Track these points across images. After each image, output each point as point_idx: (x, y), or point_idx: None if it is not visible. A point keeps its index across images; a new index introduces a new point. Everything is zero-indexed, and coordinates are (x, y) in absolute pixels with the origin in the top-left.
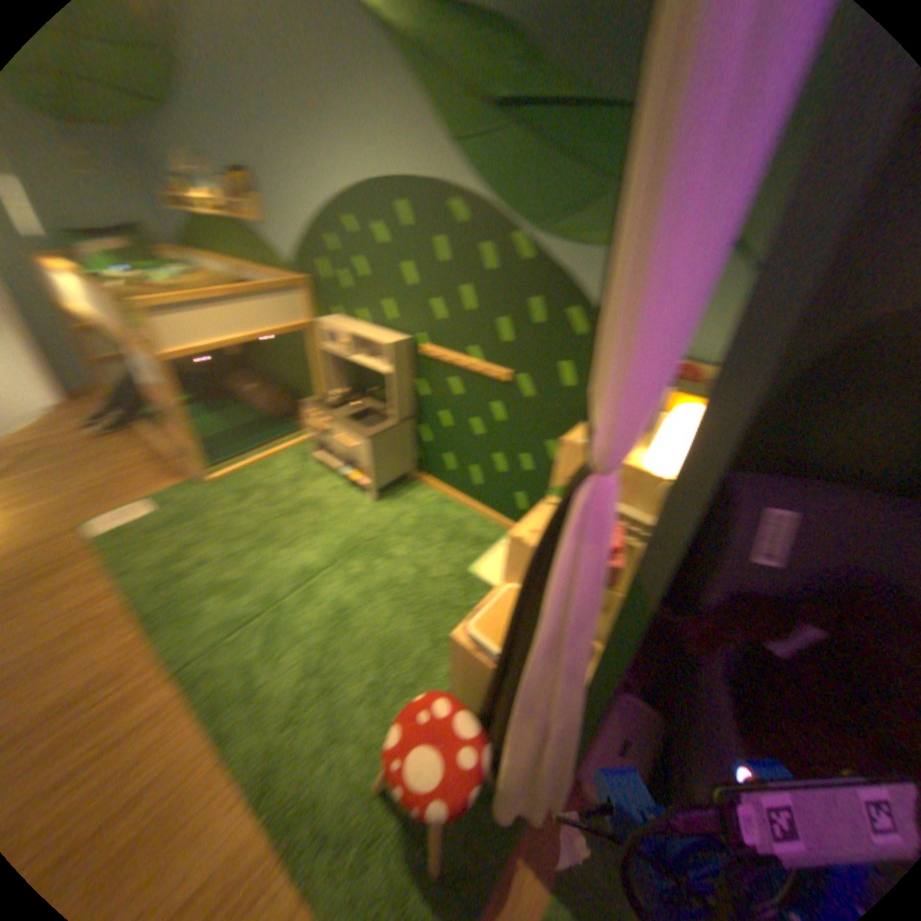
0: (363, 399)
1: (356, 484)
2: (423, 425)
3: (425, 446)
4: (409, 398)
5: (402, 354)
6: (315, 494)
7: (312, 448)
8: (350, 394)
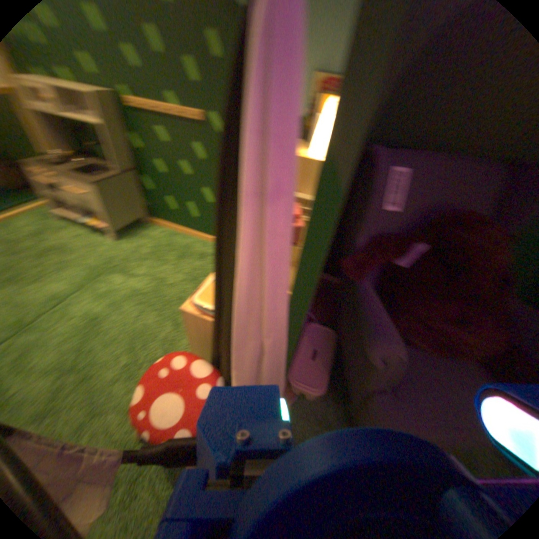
0: (85, 157)
1: (95, 228)
2: (142, 172)
3: (149, 191)
4: (124, 149)
5: (106, 103)
6: (58, 240)
7: (51, 208)
8: (72, 154)
